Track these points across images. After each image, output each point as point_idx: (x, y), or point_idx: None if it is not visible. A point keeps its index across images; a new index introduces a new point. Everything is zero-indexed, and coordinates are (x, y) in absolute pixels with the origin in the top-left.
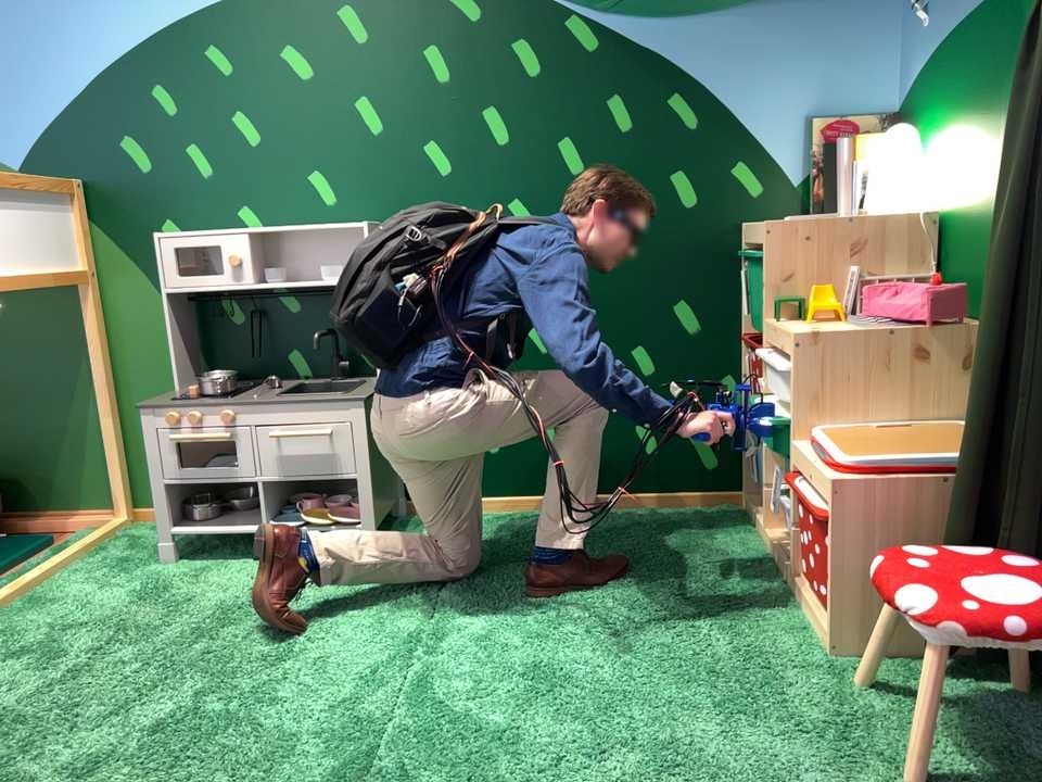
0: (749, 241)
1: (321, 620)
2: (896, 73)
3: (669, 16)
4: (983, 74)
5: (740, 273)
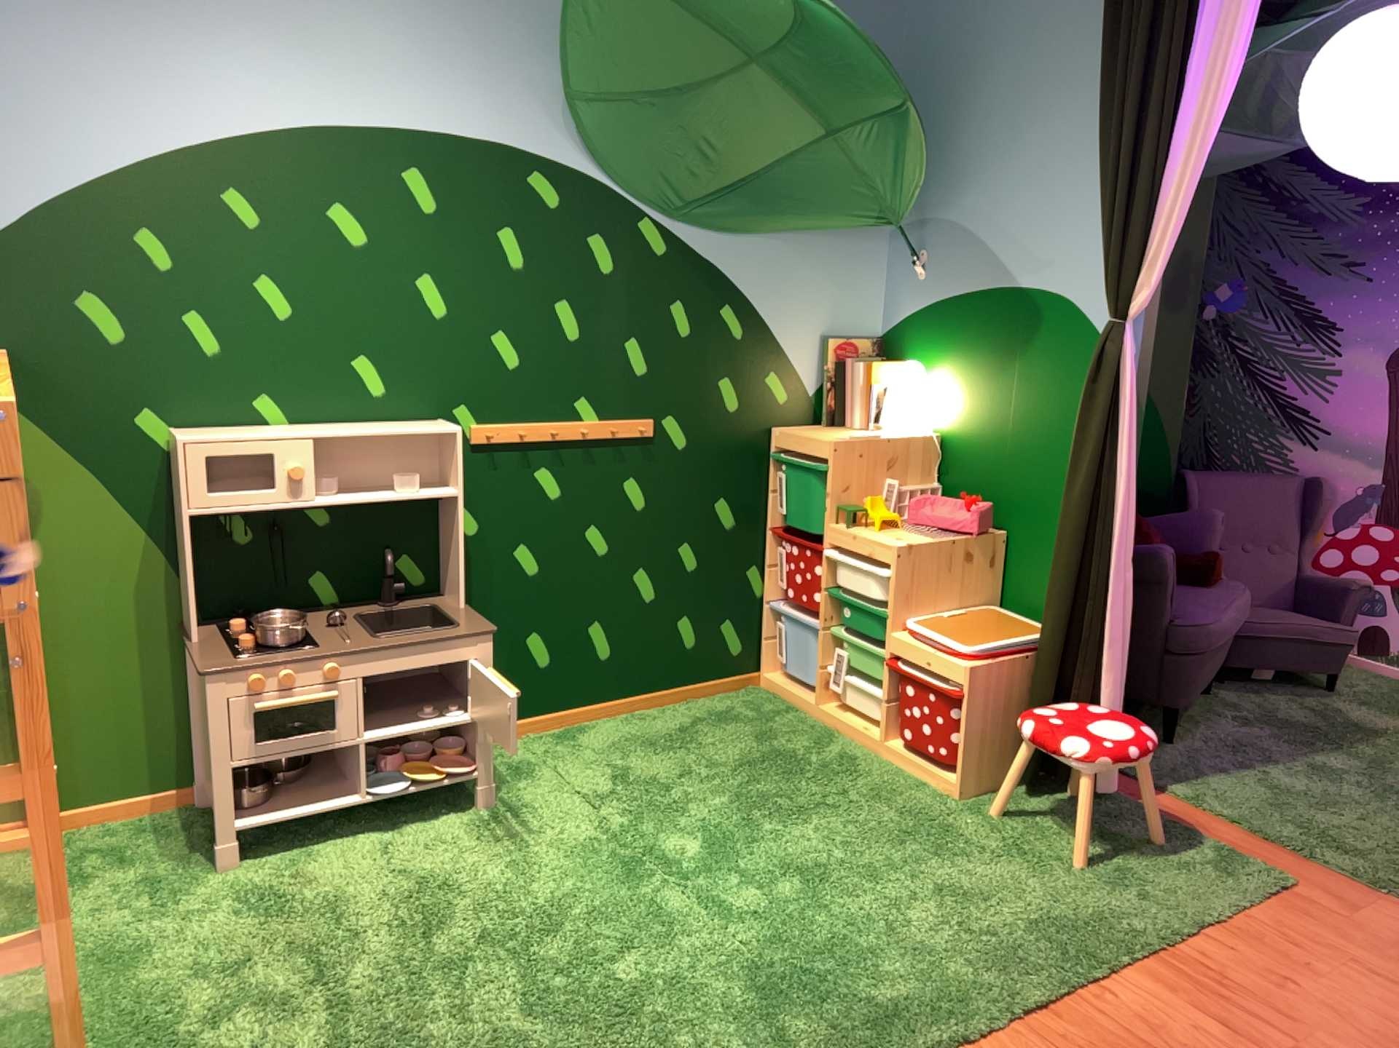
0: (787, 448)
1: (533, 870)
2: (878, 308)
3: (726, 238)
4: (987, 347)
5: (767, 472)
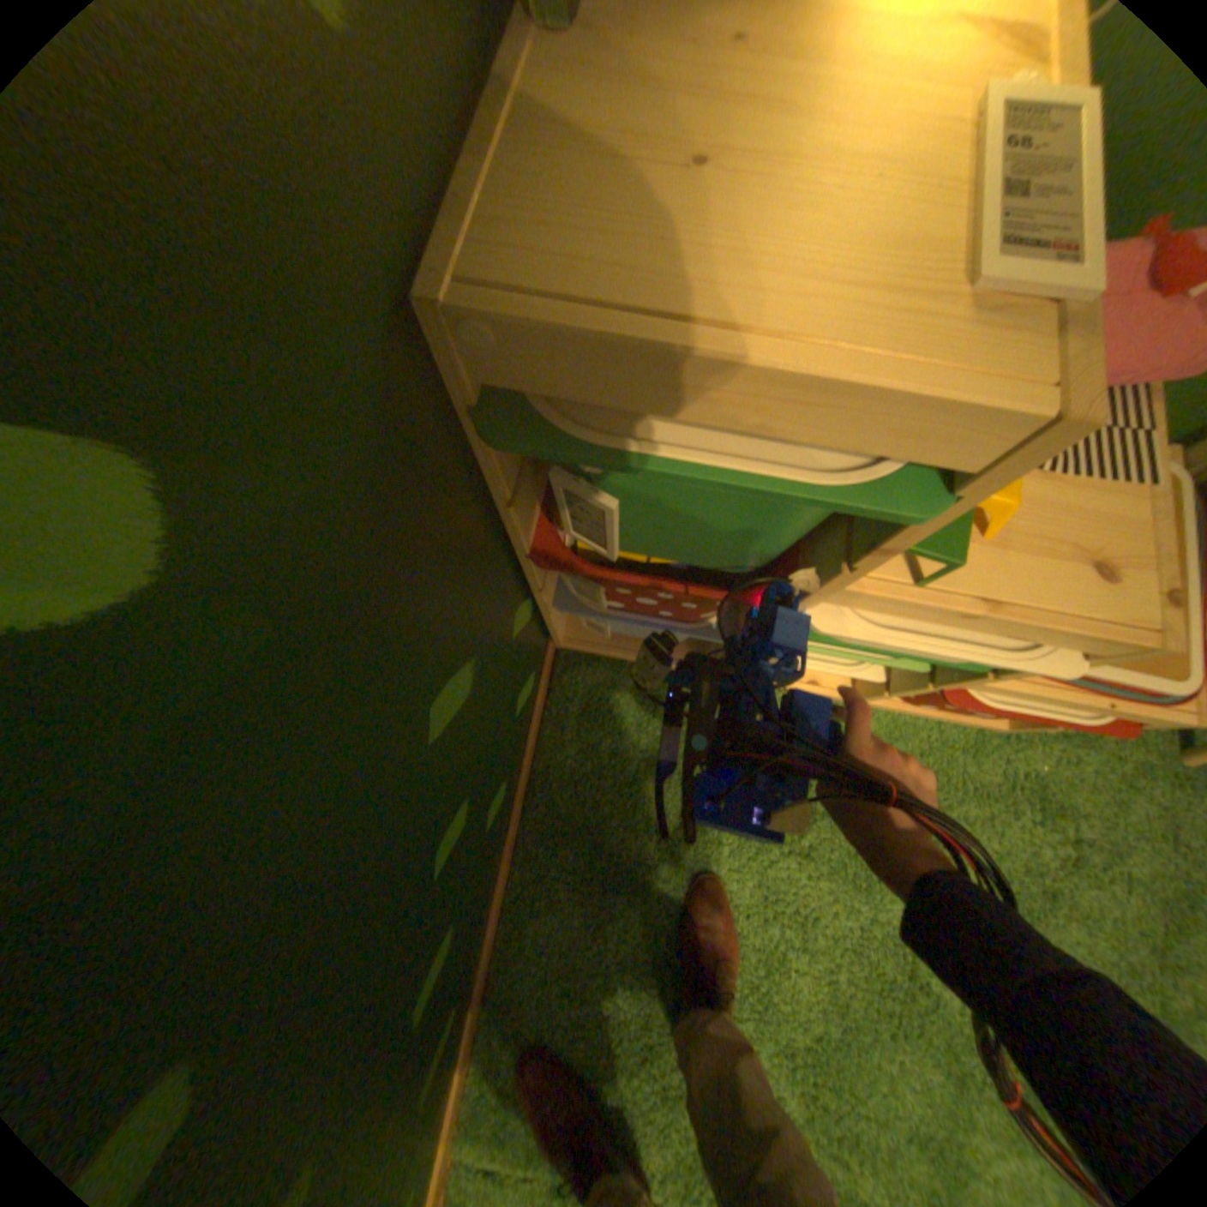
0: (619, 387)
1: None
2: None
3: None
4: None
5: (487, 458)
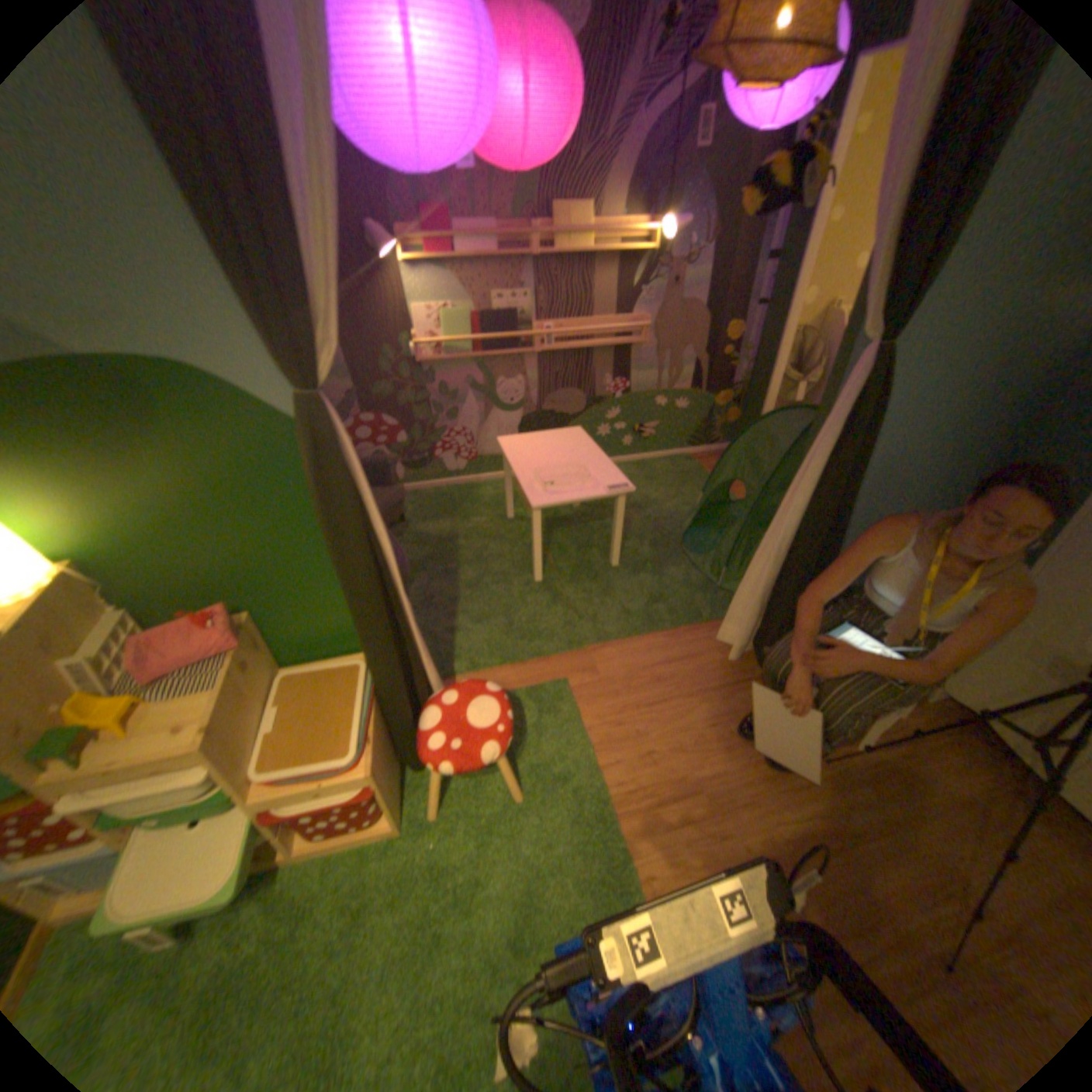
0: None
1: None
2: None
3: None
4: (87, 434)
5: None
